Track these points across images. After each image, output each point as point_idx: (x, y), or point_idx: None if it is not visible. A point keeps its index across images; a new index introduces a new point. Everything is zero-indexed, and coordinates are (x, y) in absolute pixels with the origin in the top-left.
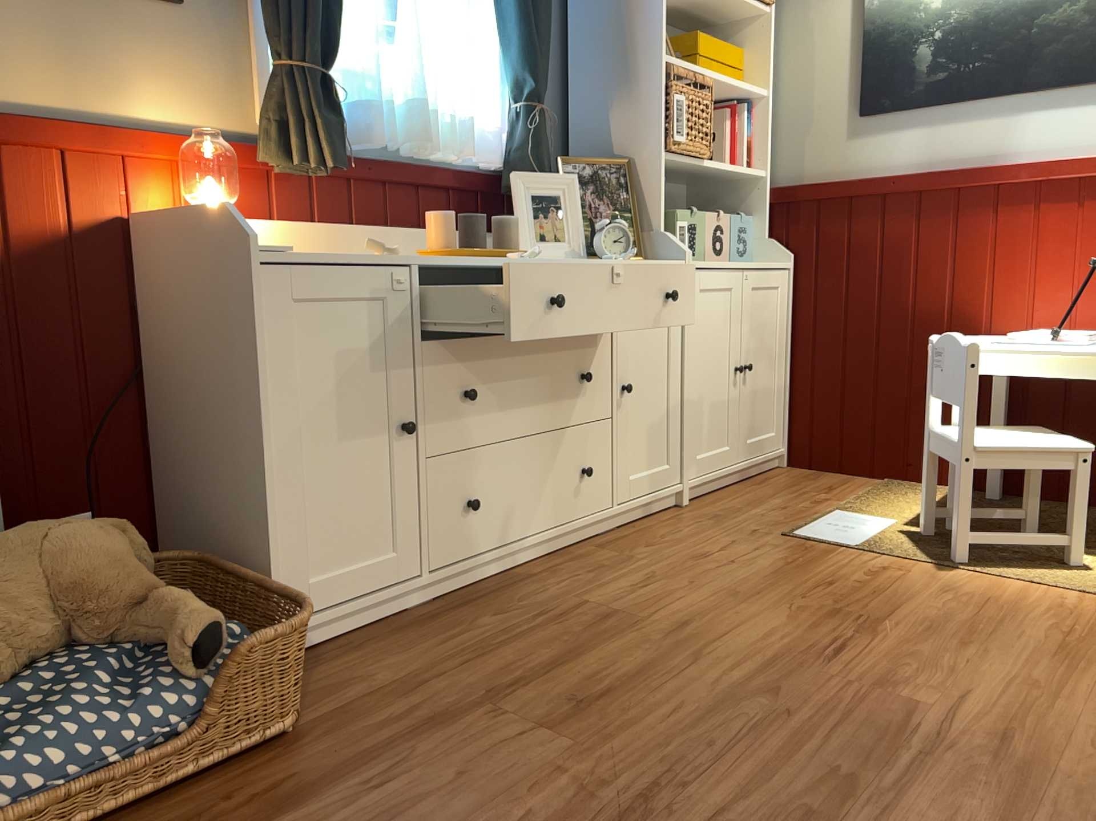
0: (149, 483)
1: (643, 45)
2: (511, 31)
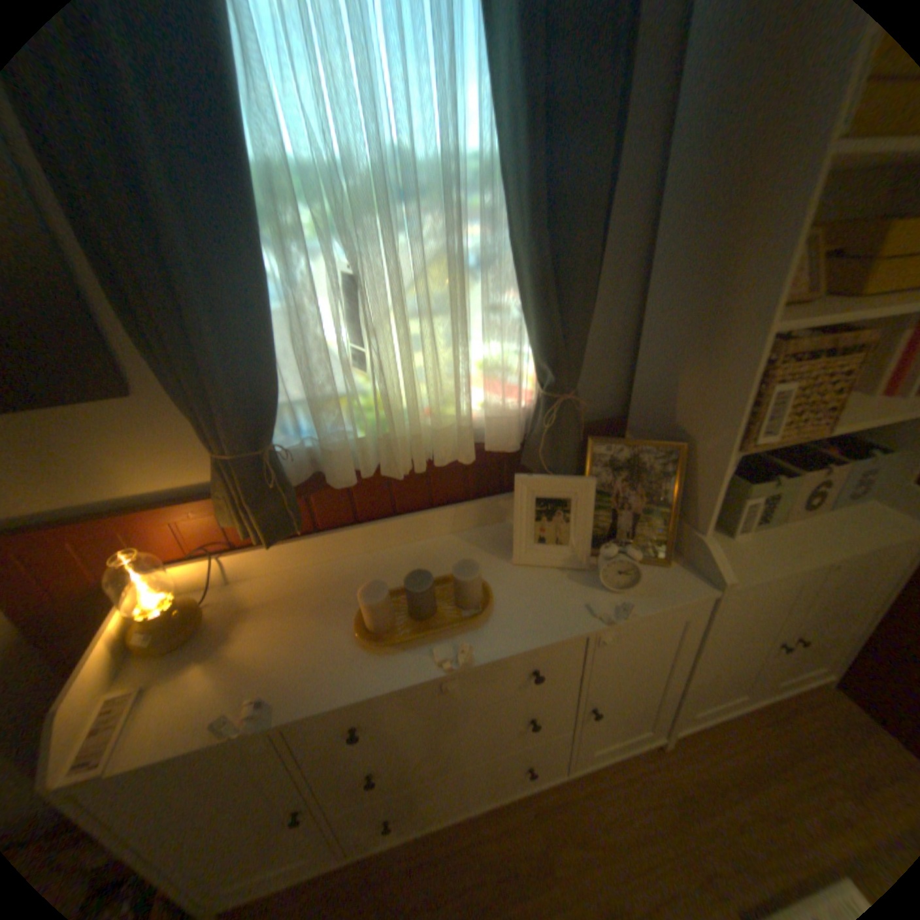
0: None
1: (749, 298)
2: (532, 306)
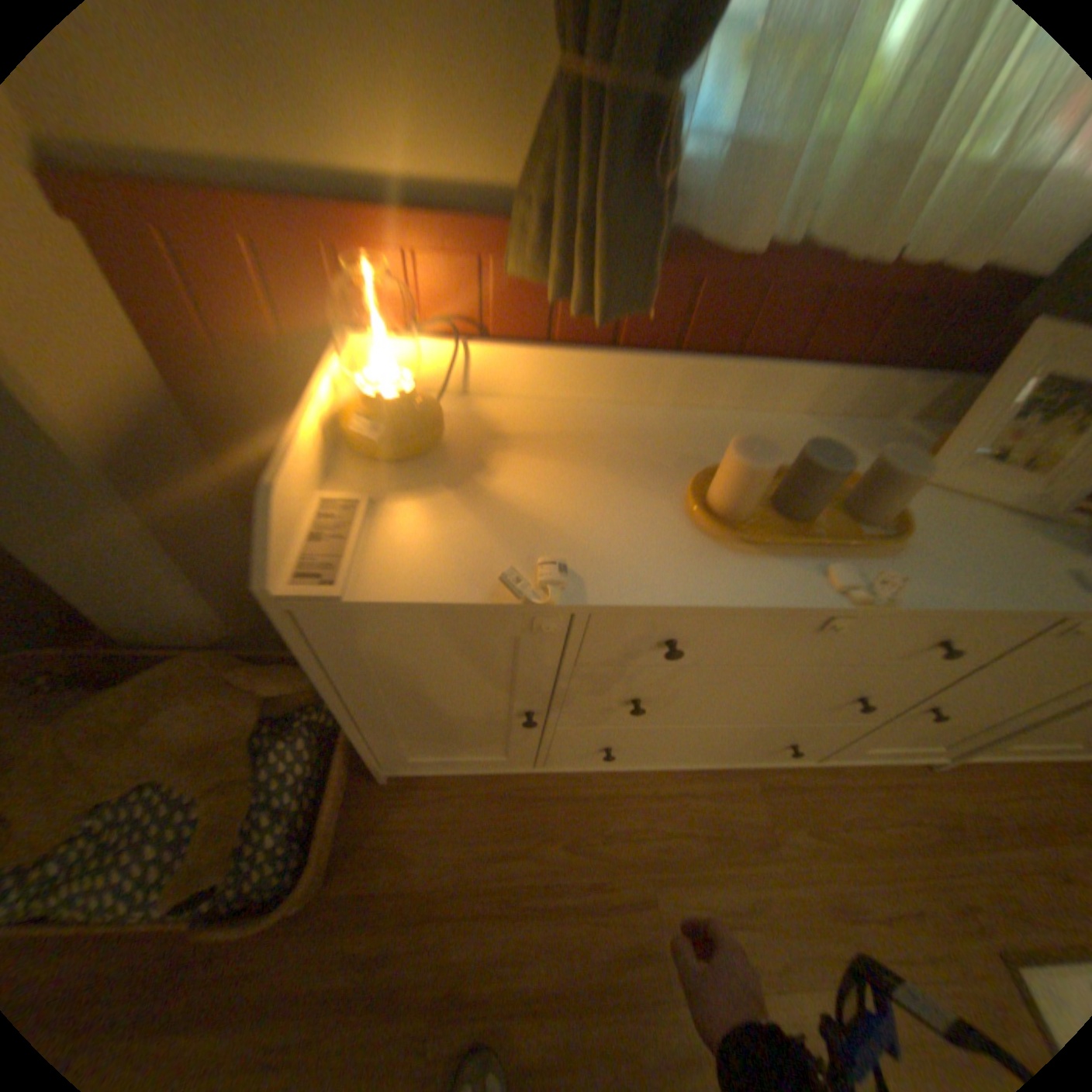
0: None
1: None
2: None
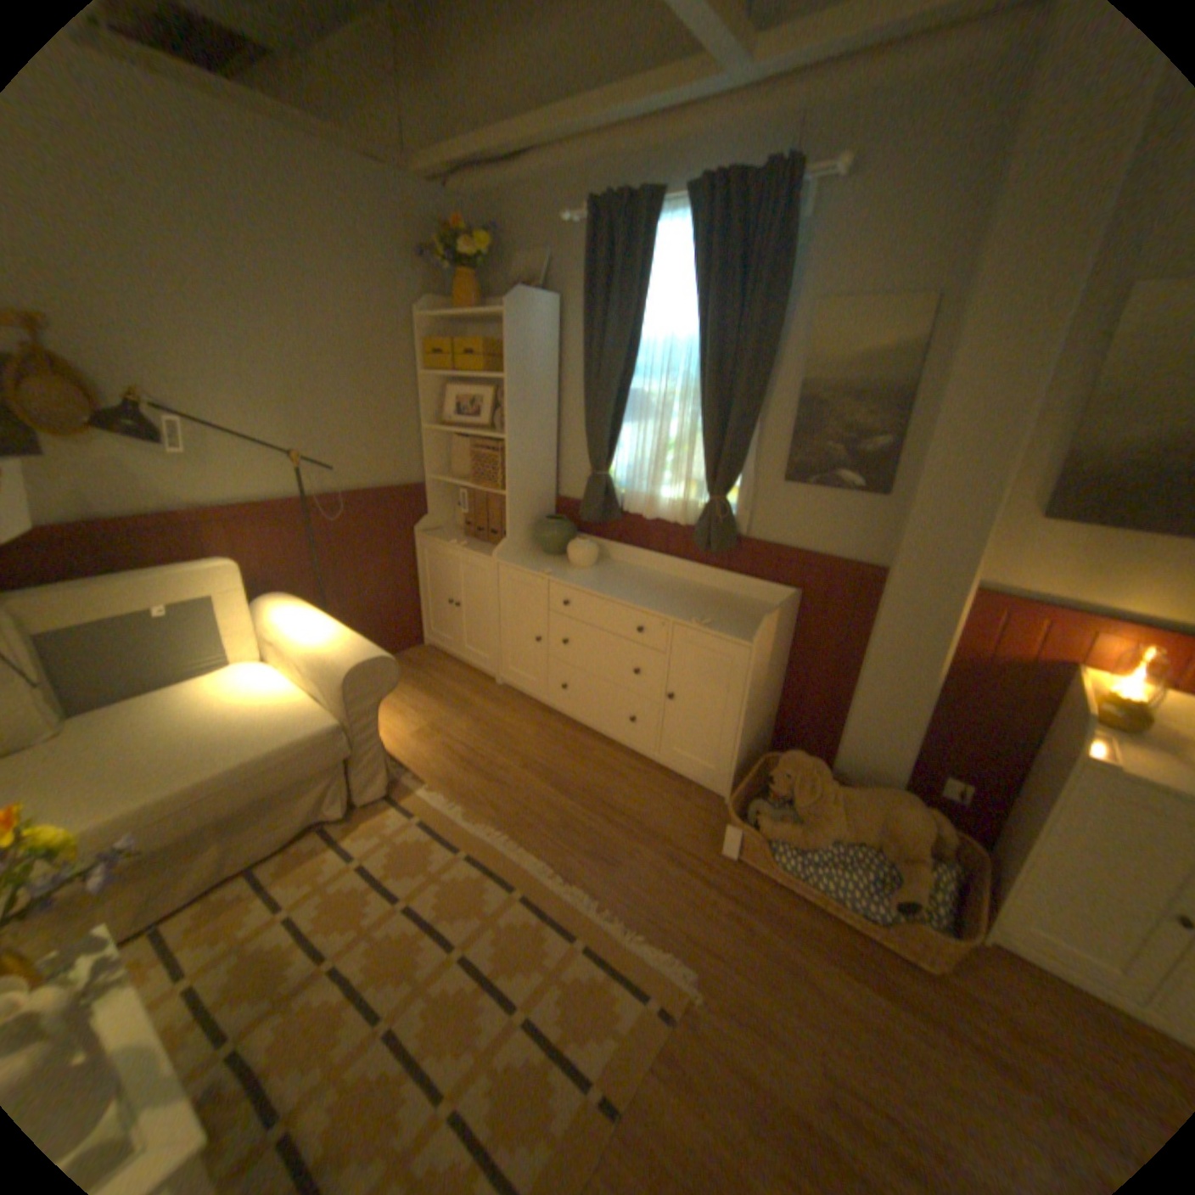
0: (1014, 798)
1: None
2: None
